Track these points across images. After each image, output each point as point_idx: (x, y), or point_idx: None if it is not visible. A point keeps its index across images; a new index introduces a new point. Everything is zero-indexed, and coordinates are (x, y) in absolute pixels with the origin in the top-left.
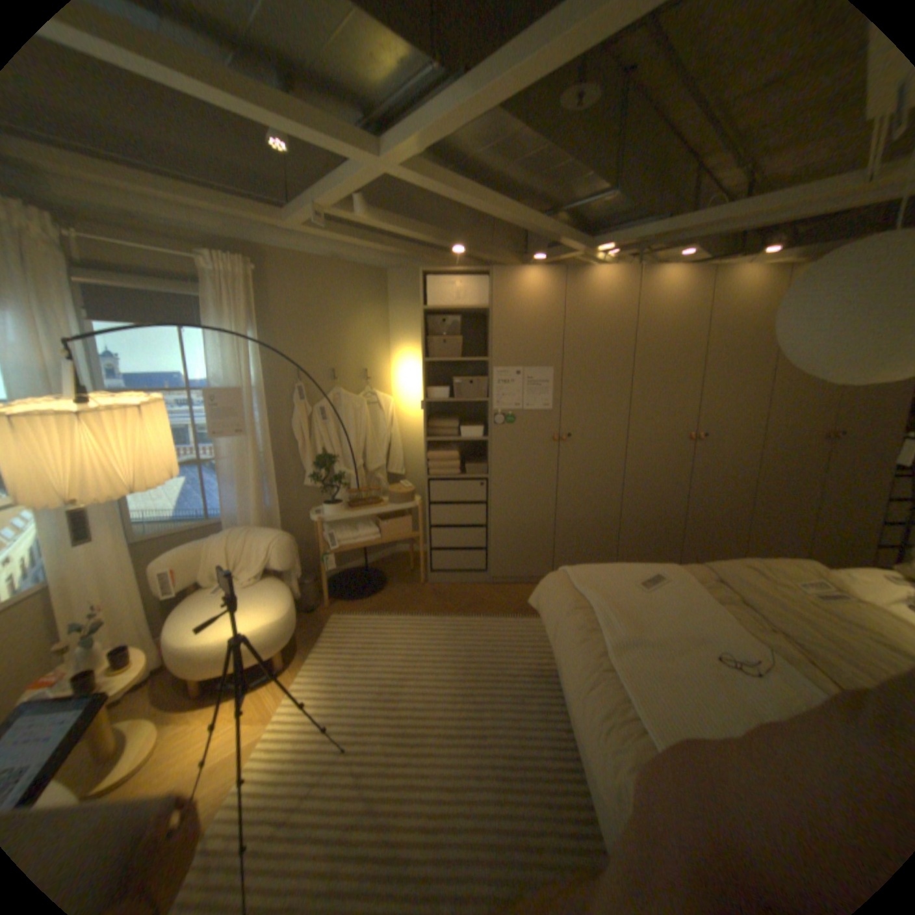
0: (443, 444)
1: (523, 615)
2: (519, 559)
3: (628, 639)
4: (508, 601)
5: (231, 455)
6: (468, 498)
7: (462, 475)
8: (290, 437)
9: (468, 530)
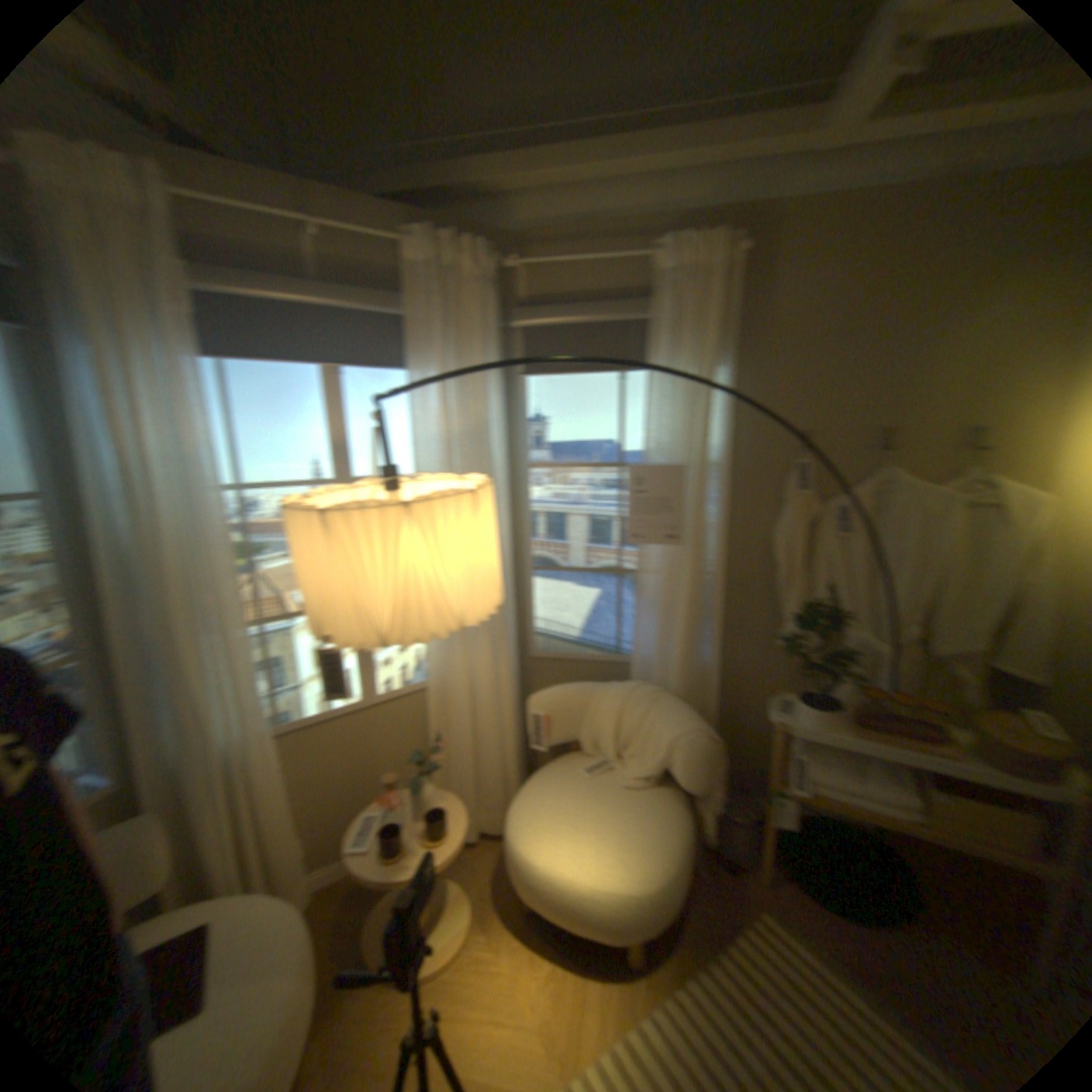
0: None
1: None
2: None
3: None
4: None
5: (661, 570)
6: None
7: None
8: (769, 554)
9: None
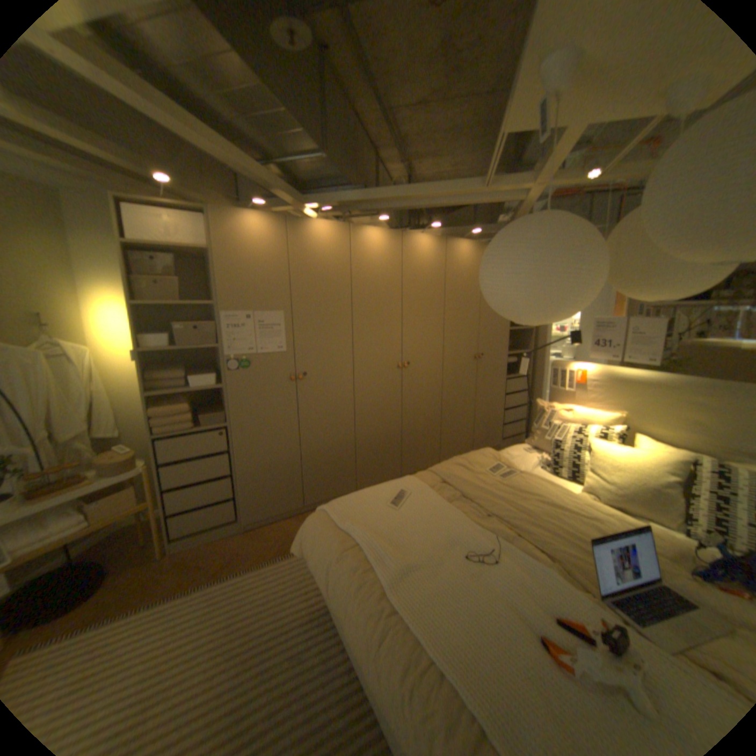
0: (166, 397)
1: (281, 558)
2: (269, 501)
3: (397, 570)
4: (263, 548)
5: None
6: (205, 452)
7: (195, 428)
8: None
9: (209, 486)
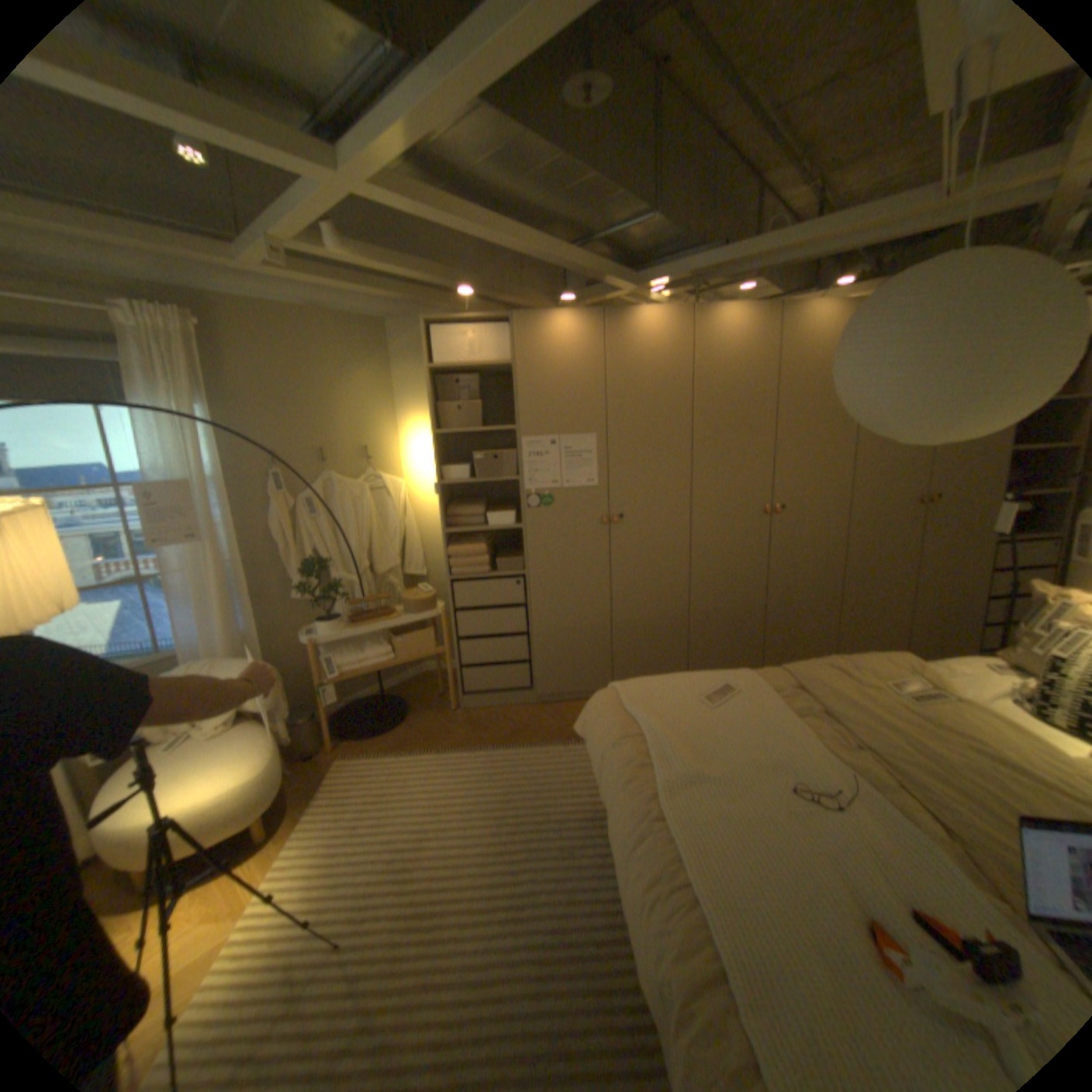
0: (467, 535)
1: (574, 741)
2: (569, 671)
3: (682, 775)
4: (557, 725)
5: (182, 568)
6: (501, 601)
7: (492, 572)
8: (266, 539)
9: (504, 640)
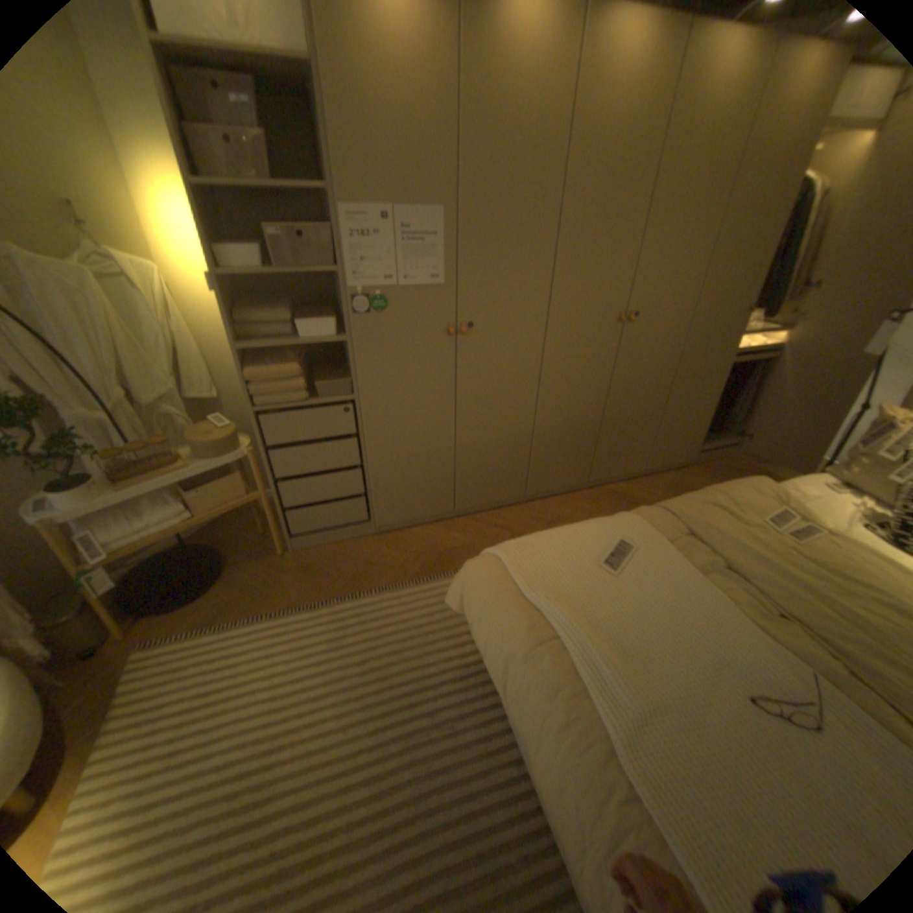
0: (269, 349)
1: (425, 577)
2: (410, 500)
3: (634, 709)
4: (403, 558)
5: None
6: (326, 434)
7: (310, 399)
8: None
9: (334, 476)
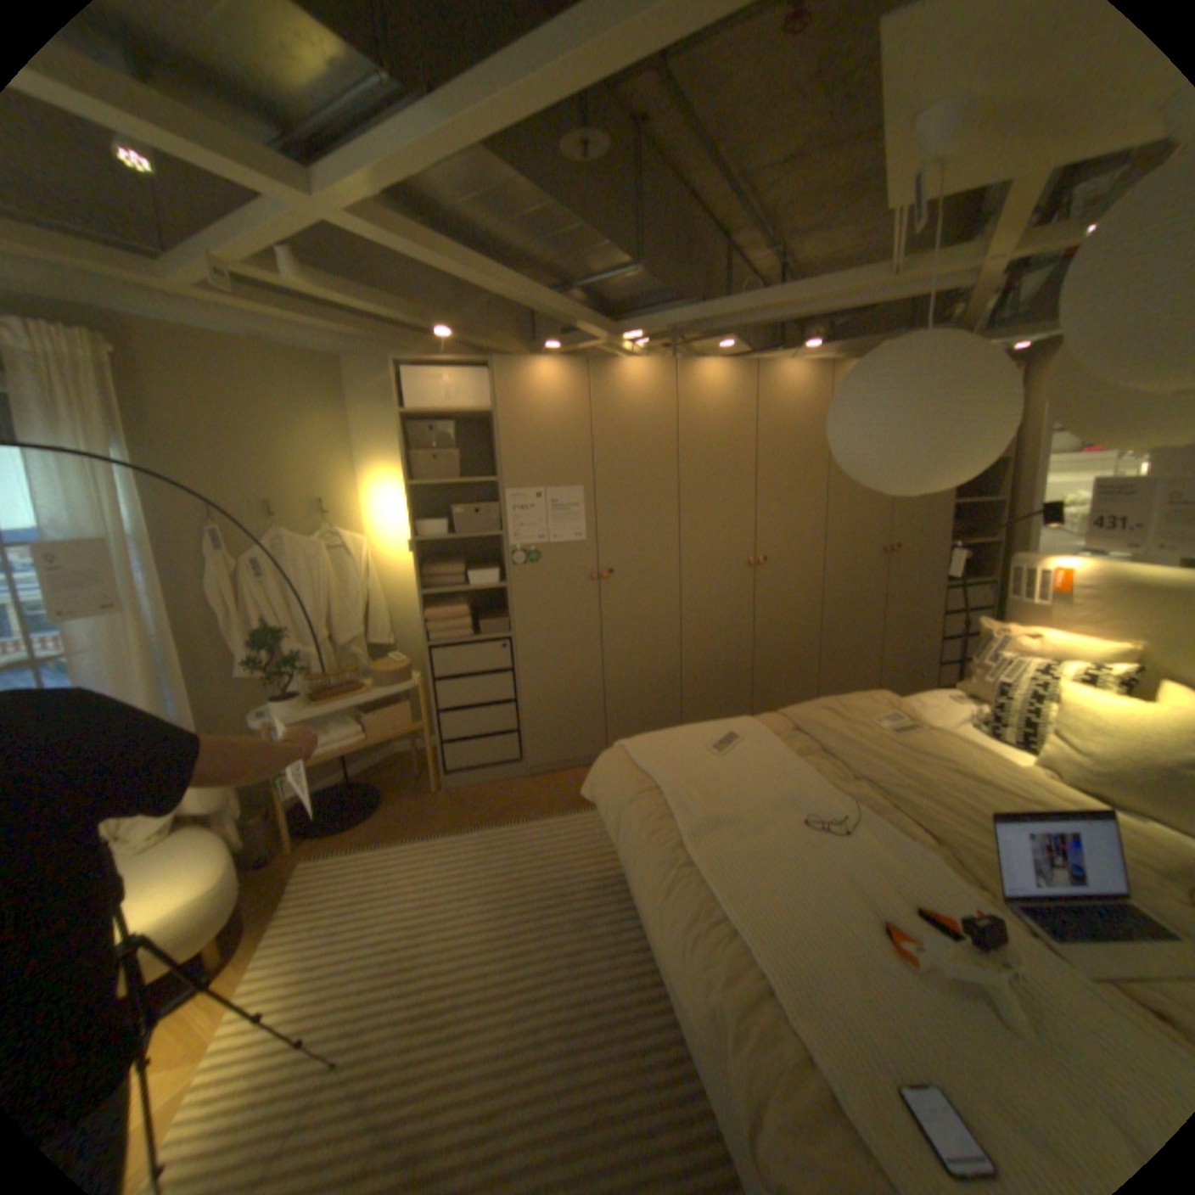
0: (444, 597)
1: (573, 811)
2: (561, 739)
3: (703, 820)
4: (552, 797)
5: (96, 646)
6: (486, 667)
7: (475, 637)
8: (201, 608)
9: (490, 710)
